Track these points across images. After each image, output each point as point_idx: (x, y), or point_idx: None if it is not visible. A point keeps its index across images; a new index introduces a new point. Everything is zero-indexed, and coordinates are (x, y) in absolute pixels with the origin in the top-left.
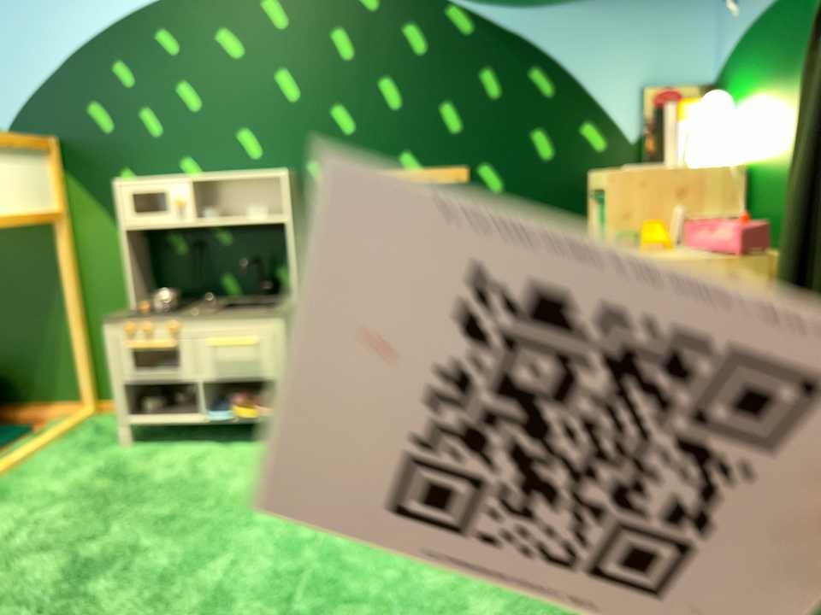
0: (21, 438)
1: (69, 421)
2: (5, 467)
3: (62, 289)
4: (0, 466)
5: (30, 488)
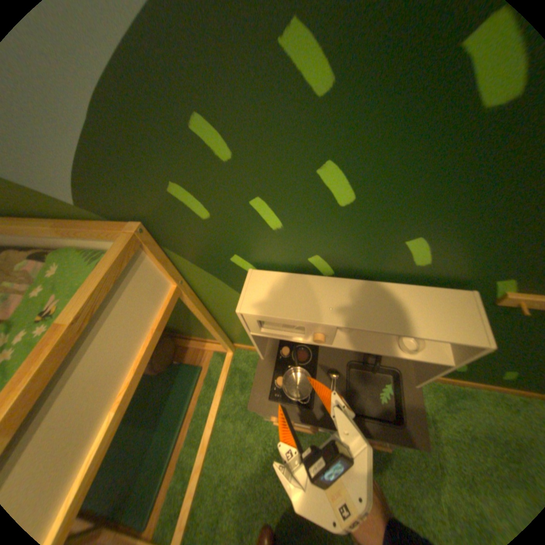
0: (200, 378)
1: (224, 370)
2: (206, 446)
3: (199, 319)
4: (201, 435)
5: (229, 480)
